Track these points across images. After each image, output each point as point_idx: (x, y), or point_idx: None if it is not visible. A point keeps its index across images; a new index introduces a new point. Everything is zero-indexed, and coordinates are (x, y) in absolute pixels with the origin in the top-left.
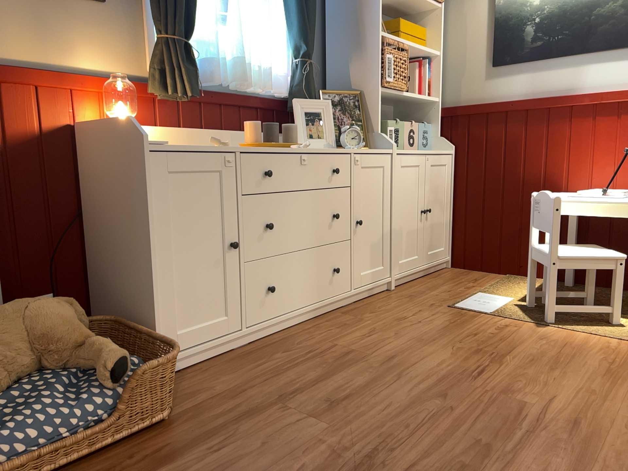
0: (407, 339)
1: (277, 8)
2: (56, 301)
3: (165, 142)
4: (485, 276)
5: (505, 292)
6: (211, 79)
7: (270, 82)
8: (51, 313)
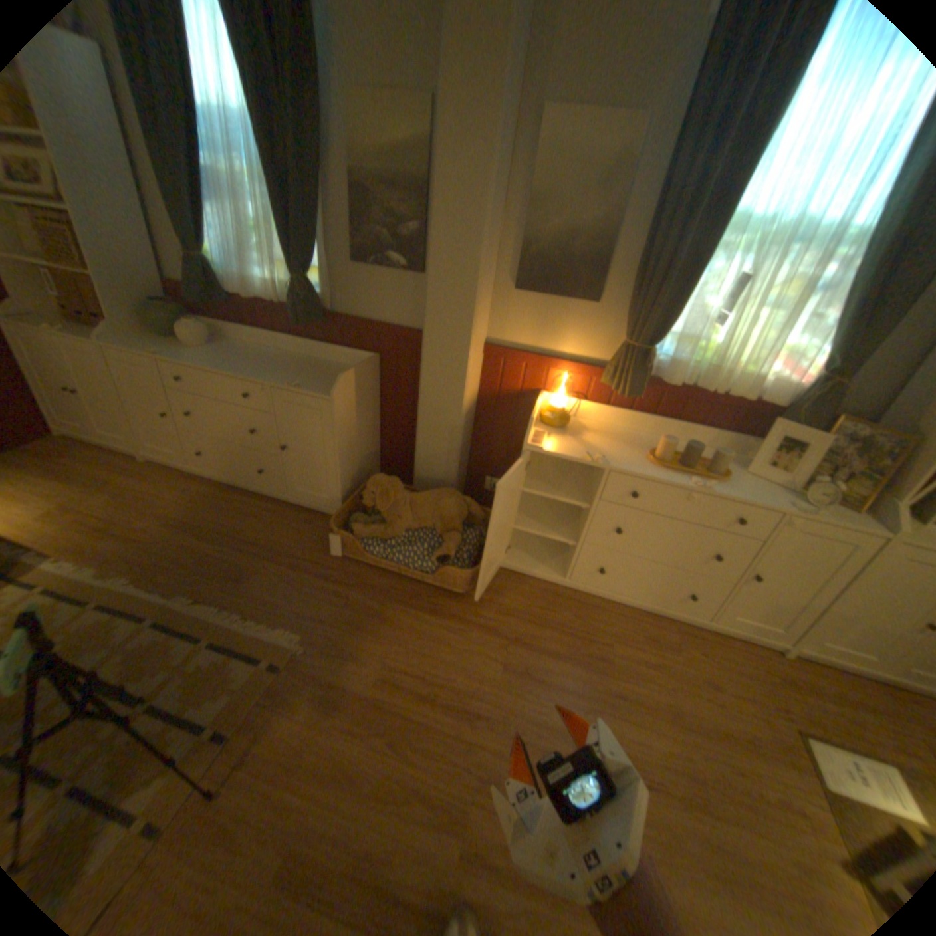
0: (672, 704)
1: (833, 302)
2: (461, 501)
3: (543, 447)
4: None
5: None
6: (670, 380)
7: (771, 386)
8: (449, 508)
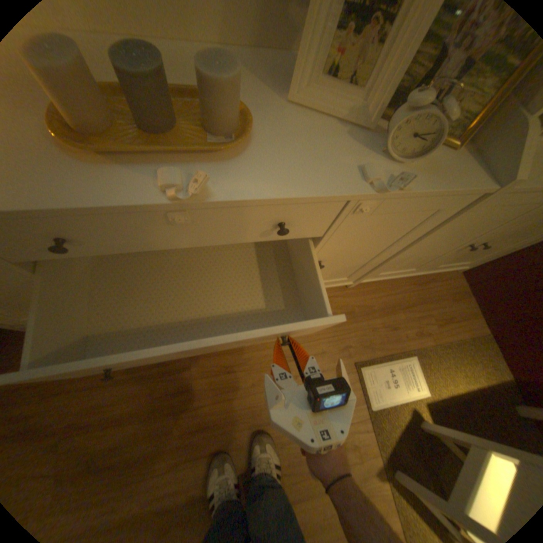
0: (252, 403)
1: None
2: None
3: None
4: (469, 320)
5: (442, 374)
6: None
7: None
8: None
